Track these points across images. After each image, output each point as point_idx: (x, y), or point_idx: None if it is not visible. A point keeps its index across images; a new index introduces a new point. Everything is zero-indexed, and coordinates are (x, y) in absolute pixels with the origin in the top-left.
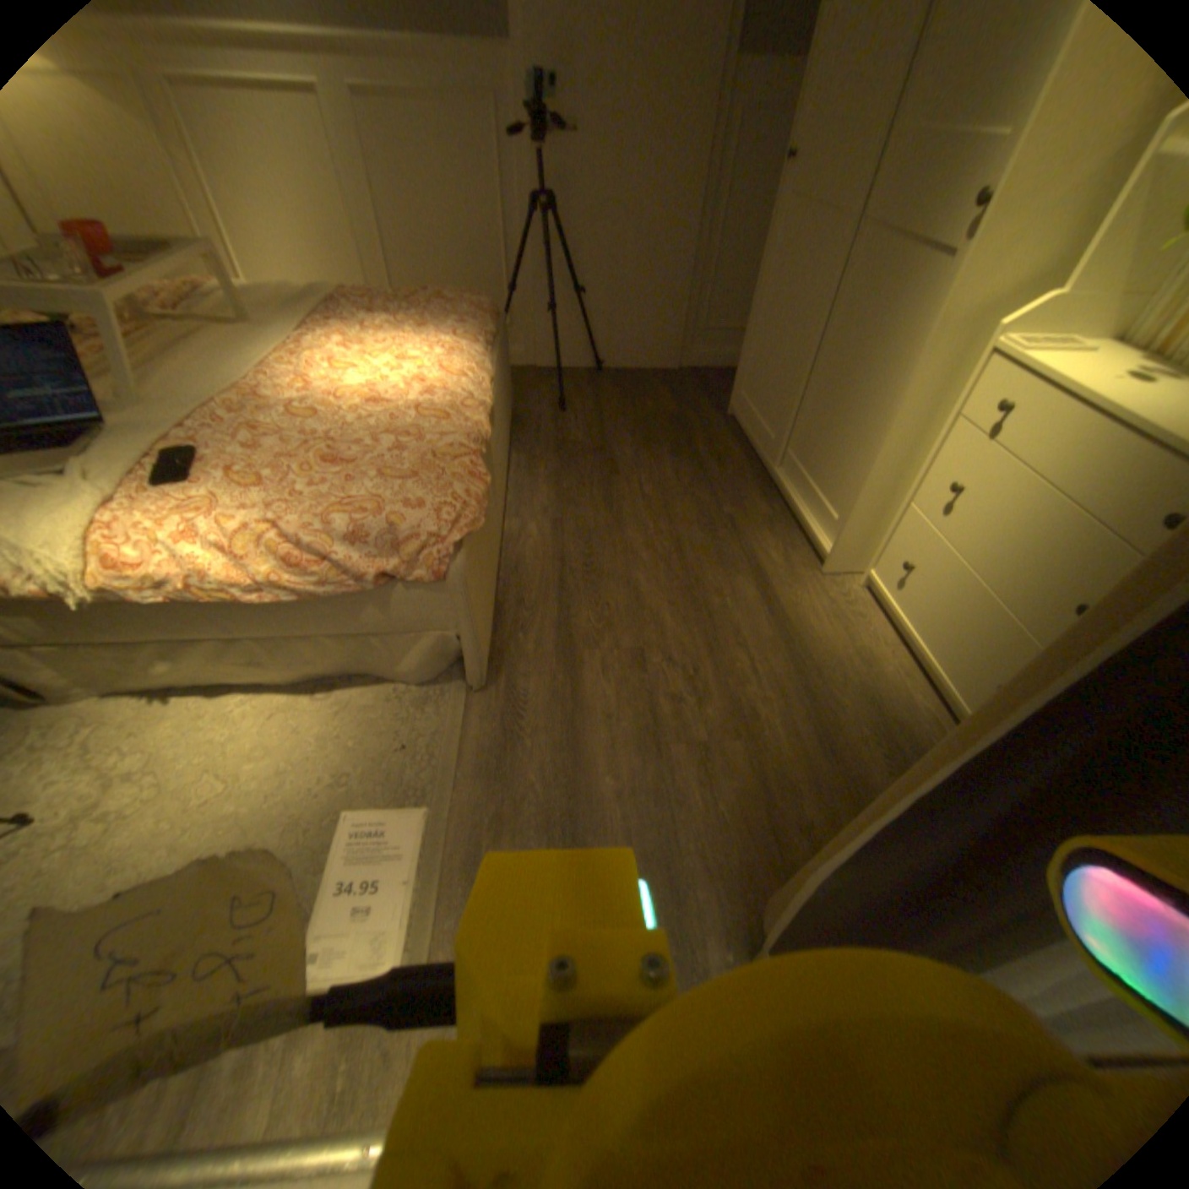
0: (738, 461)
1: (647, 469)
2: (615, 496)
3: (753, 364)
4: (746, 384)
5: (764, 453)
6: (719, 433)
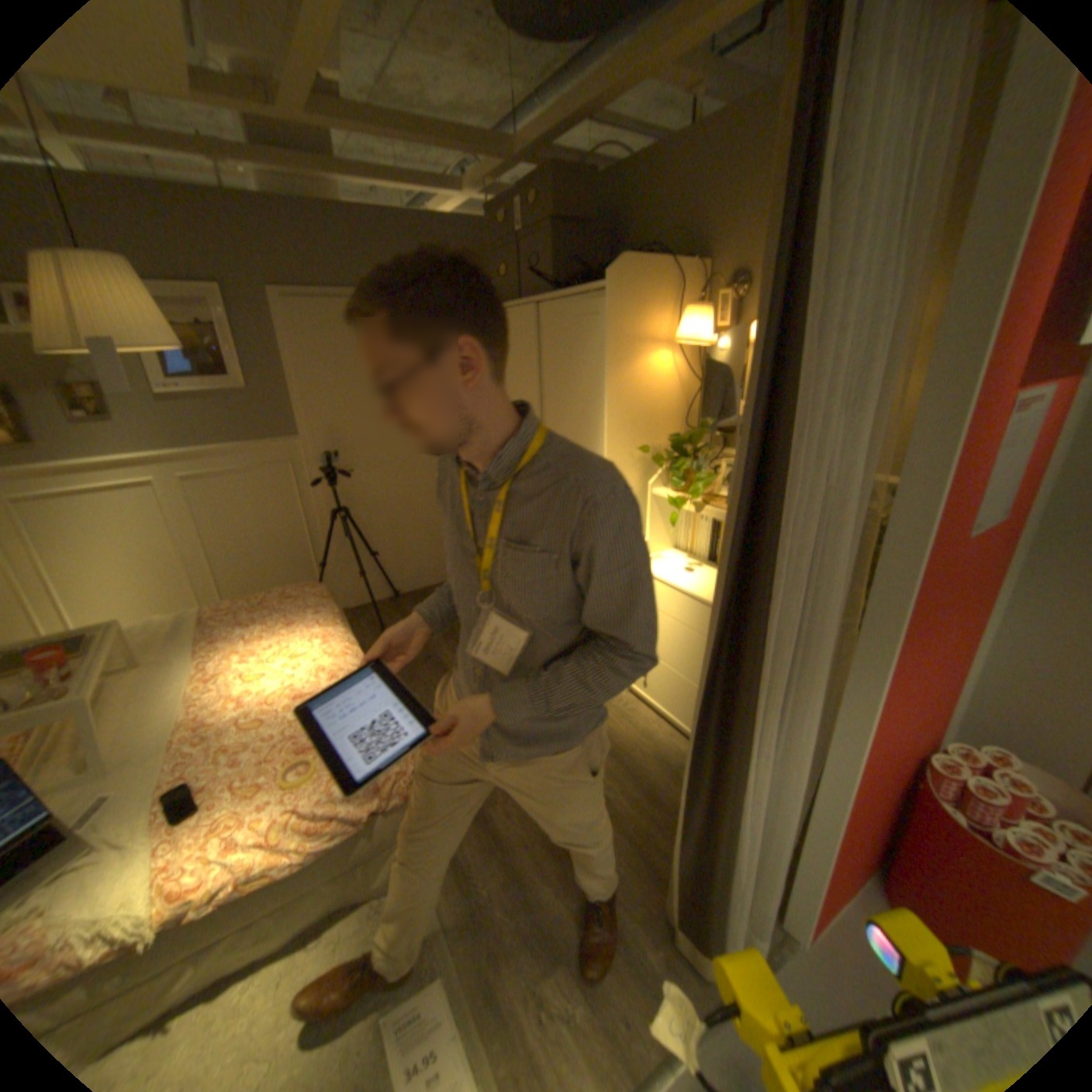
0: None
1: None
2: None
3: None
4: None
5: None
6: None
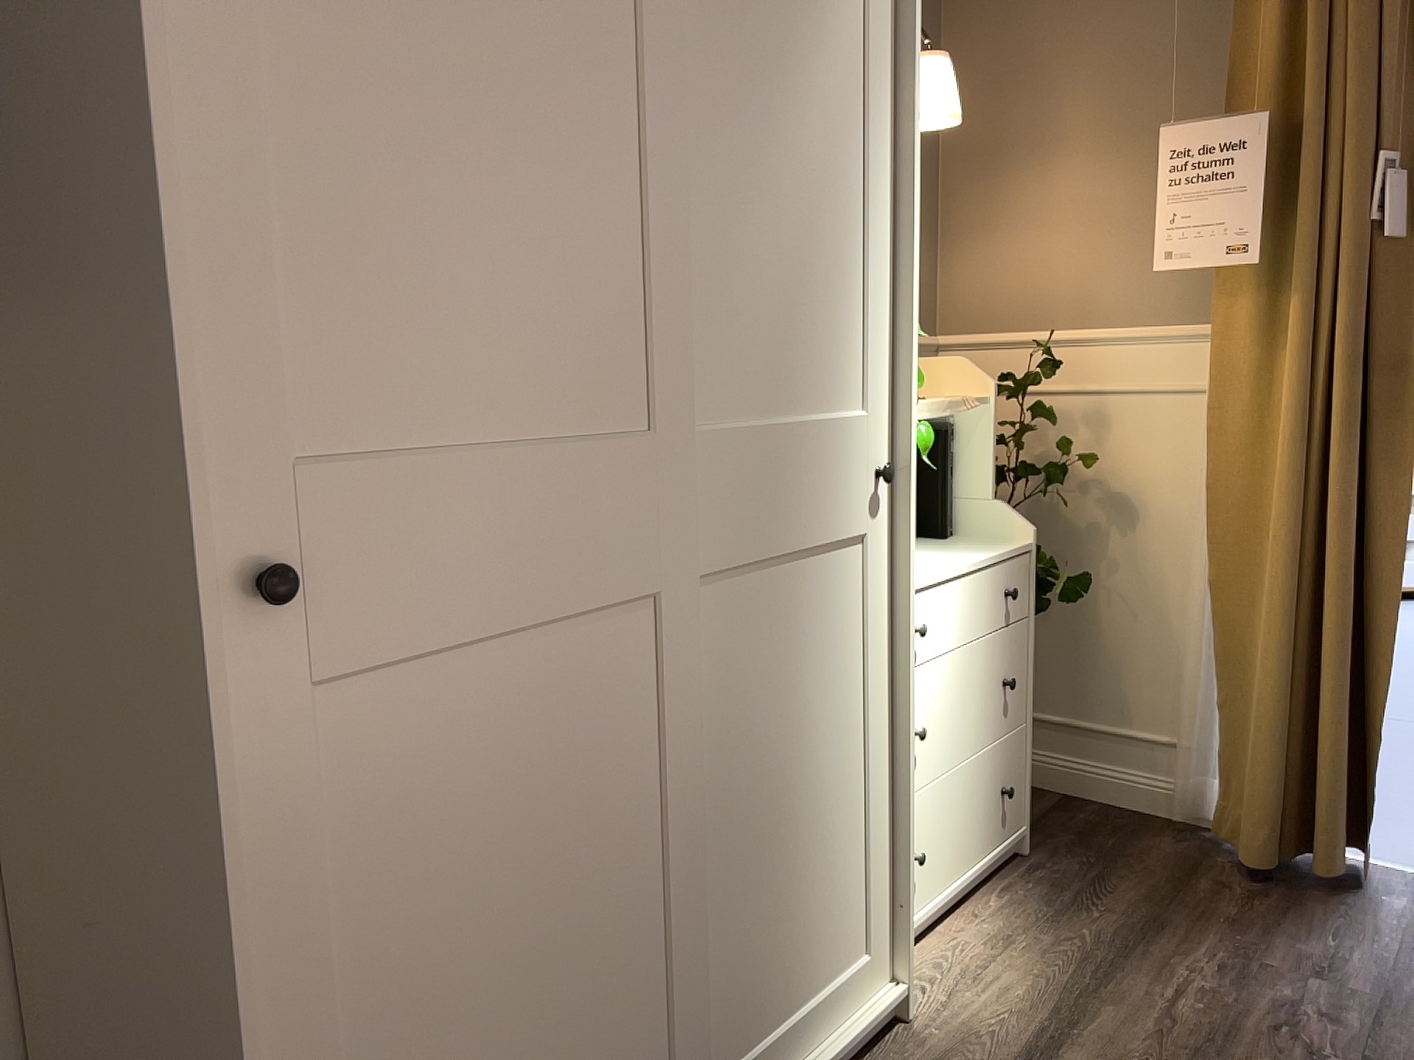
0: None
1: None
2: None
3: None
4: None
5: None
6: None
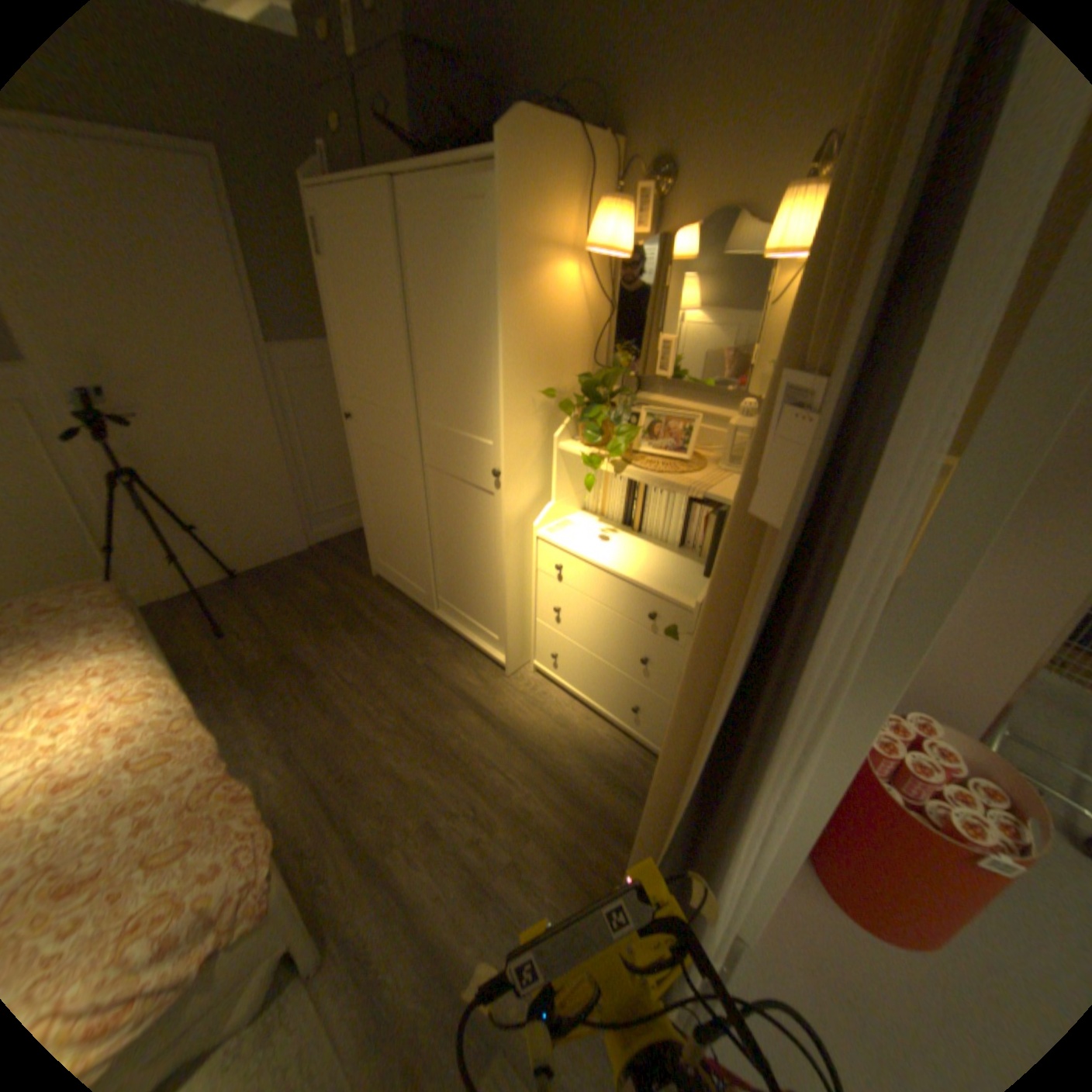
0: (404, 614)
1: (338, 657)
2: (325, 698)
3: (380, 541)
4: (380, 554)
5: (421, 602)
6: (376, 595)
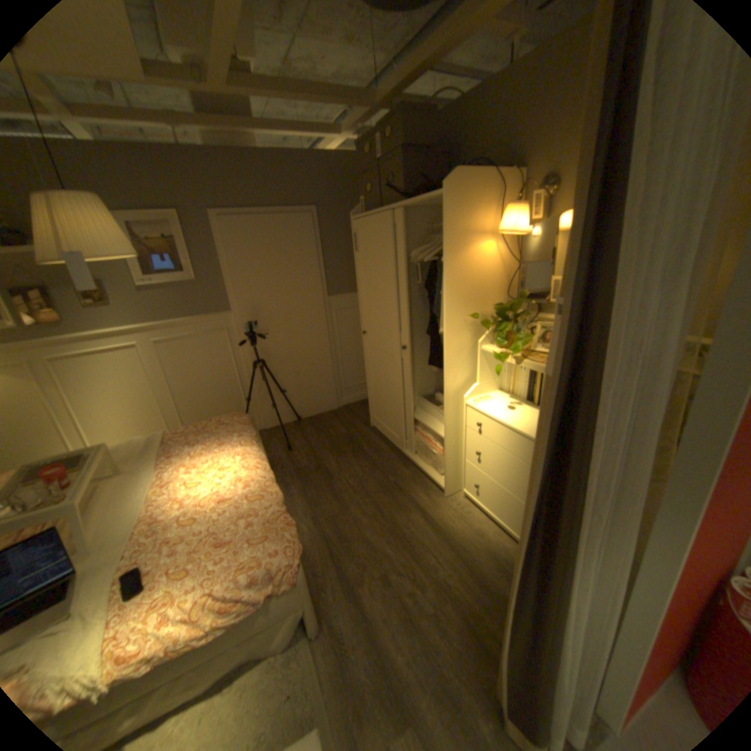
0: (386, 451)
1: (346, 470)
2: (337, 492)
3: (376, 405)
4: (375, 413)
5: (396, 444)
6: (371, 438)
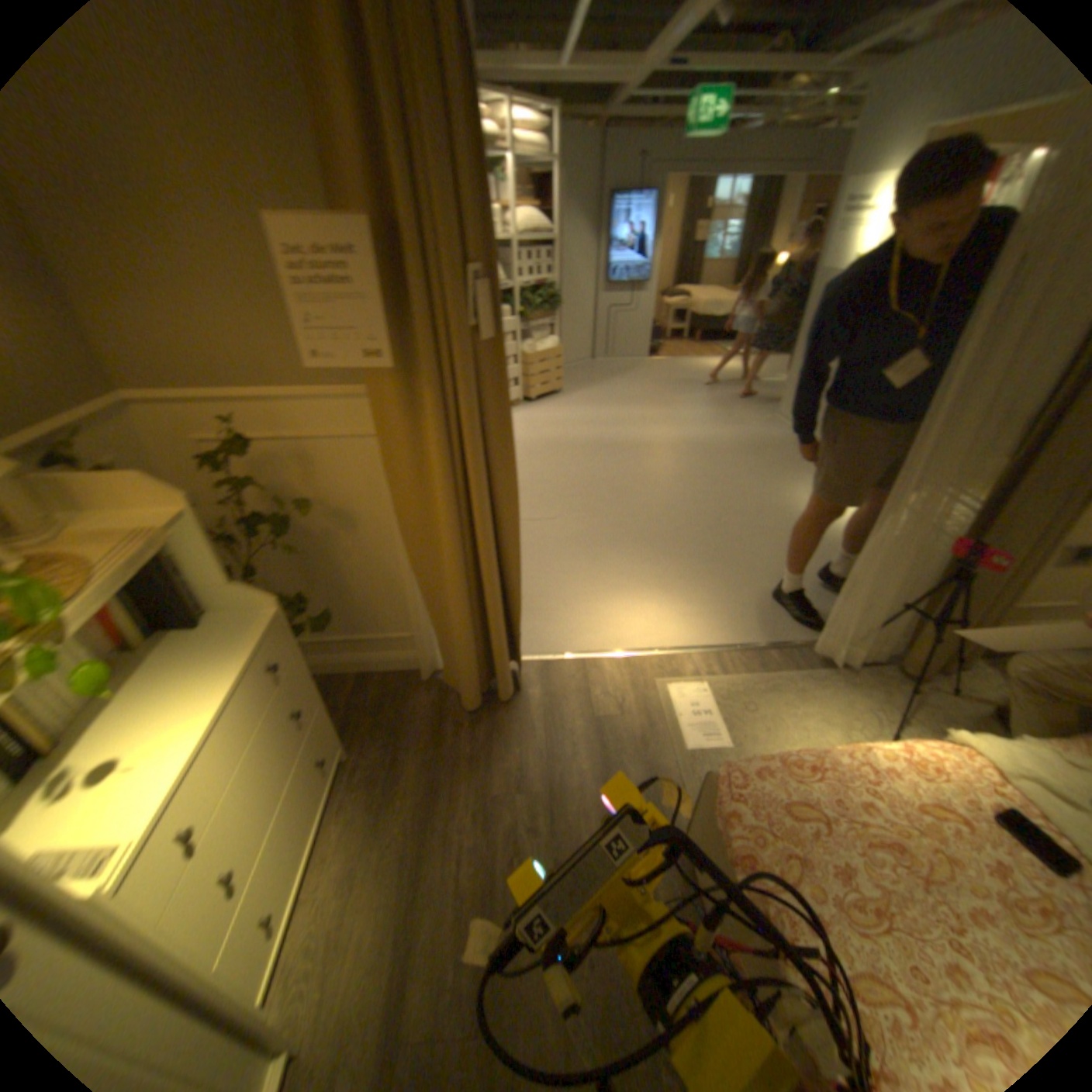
0: None
1: None
2: None
3: None
4: None
5: None
6: None
